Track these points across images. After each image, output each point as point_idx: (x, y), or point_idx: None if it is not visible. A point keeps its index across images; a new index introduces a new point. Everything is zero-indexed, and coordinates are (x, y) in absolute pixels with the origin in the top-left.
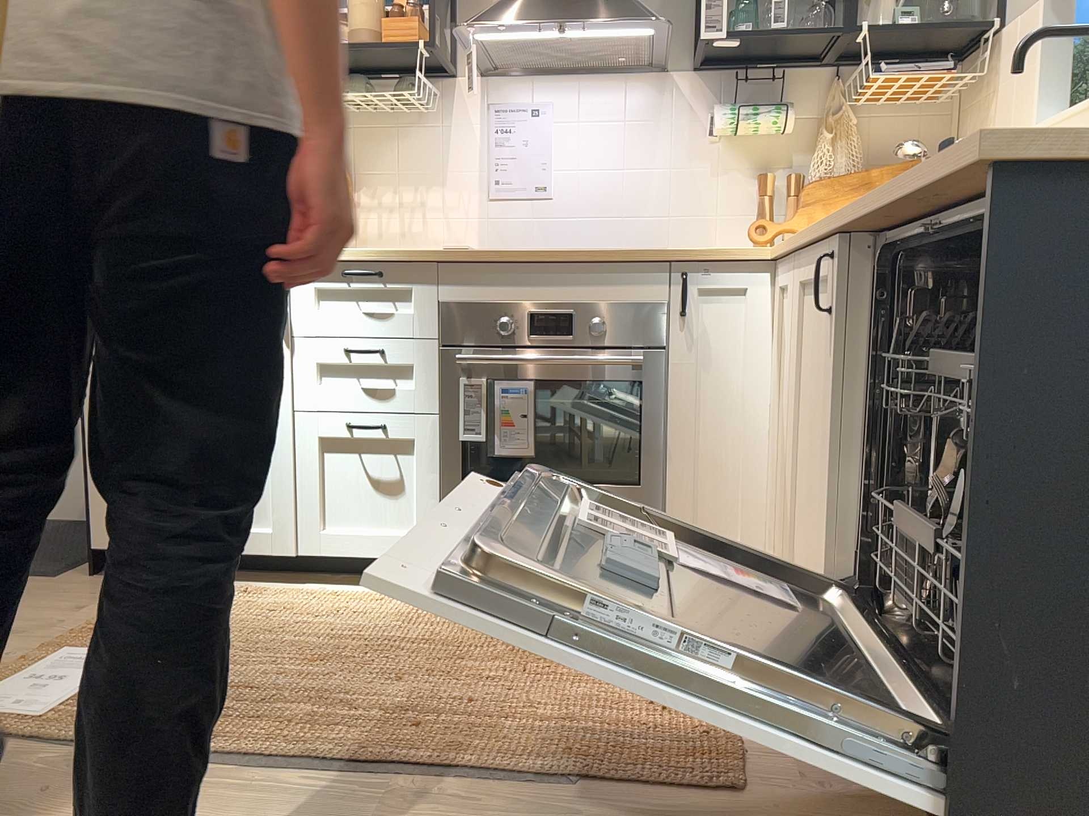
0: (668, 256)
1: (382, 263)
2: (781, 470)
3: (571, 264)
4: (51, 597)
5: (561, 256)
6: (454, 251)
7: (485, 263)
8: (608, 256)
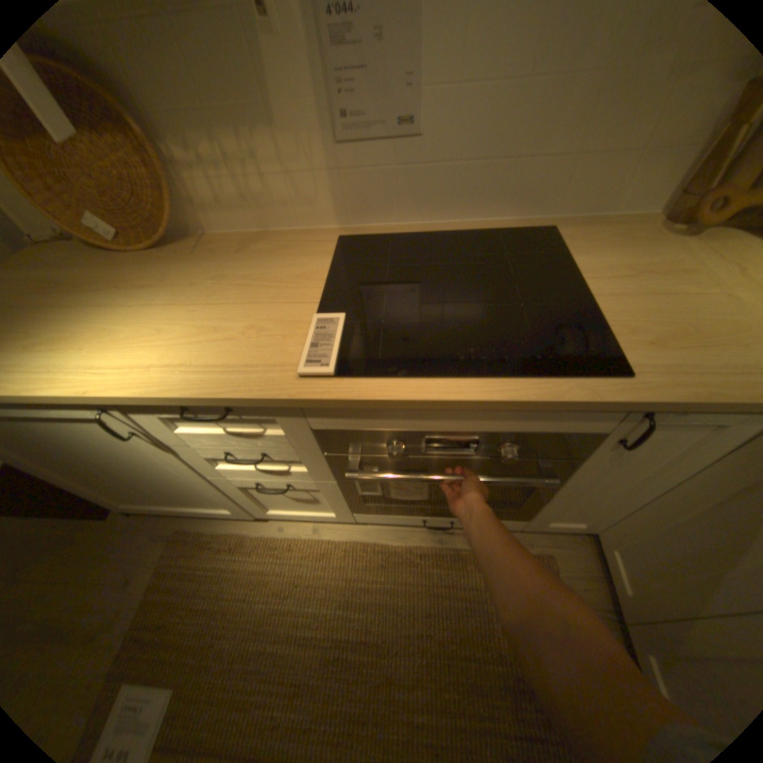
0: (636, 407)
1: (225, 403)
2: (660, 541)
3: (484, 406)
4: (105, 557)
5: (471, 405)
6: (318, 399)
7: (363, 404)
8: (543, 406)
